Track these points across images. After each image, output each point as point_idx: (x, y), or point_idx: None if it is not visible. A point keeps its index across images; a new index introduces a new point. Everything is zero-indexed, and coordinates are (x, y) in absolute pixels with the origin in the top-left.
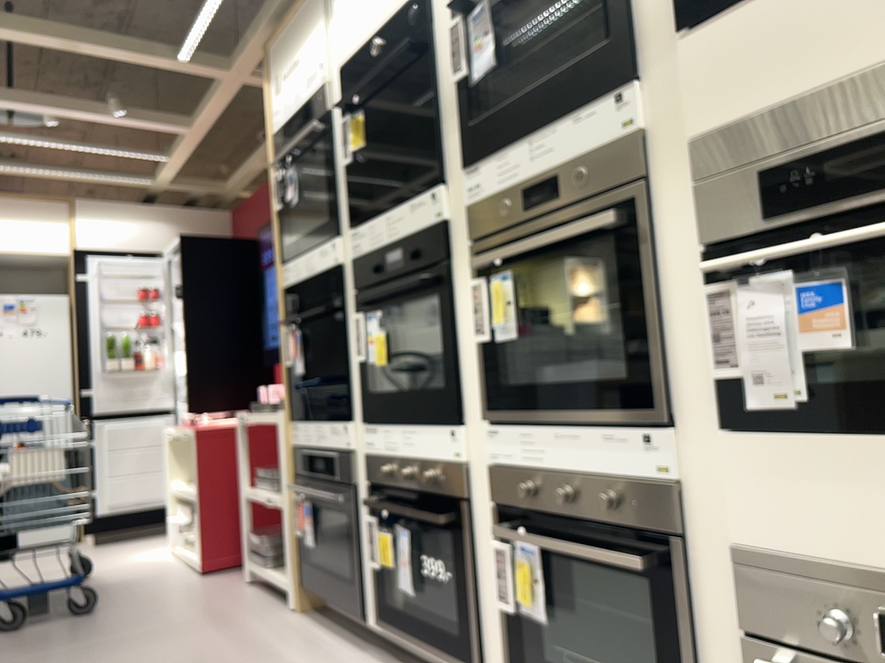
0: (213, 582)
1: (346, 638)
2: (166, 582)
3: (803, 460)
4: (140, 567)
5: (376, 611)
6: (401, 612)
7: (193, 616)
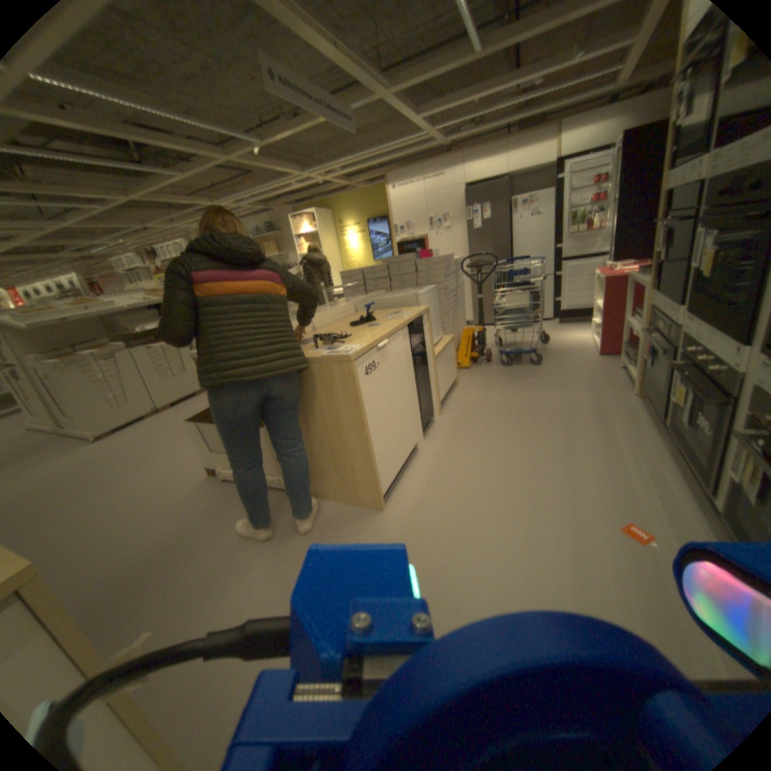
0: (604, 360)
1: (657, 423)
2: (581, 354)
3: None
4: (573, 341)
5: (672, 421)
6: (687, 430)
7: (582, 380)
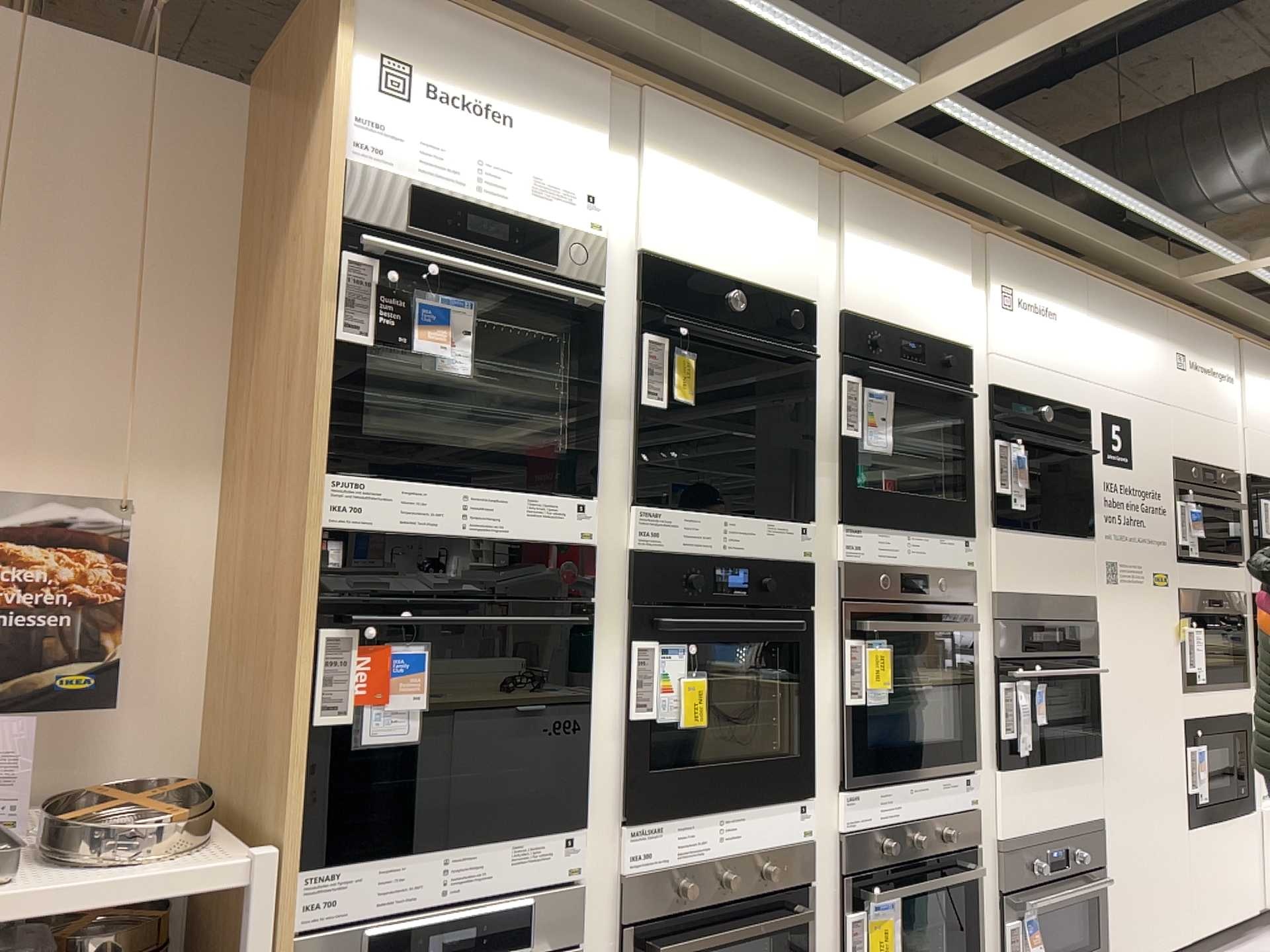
0: None
1: None
2: None
3: (1026, 780)
4: None
5: None
6: None
7: None
